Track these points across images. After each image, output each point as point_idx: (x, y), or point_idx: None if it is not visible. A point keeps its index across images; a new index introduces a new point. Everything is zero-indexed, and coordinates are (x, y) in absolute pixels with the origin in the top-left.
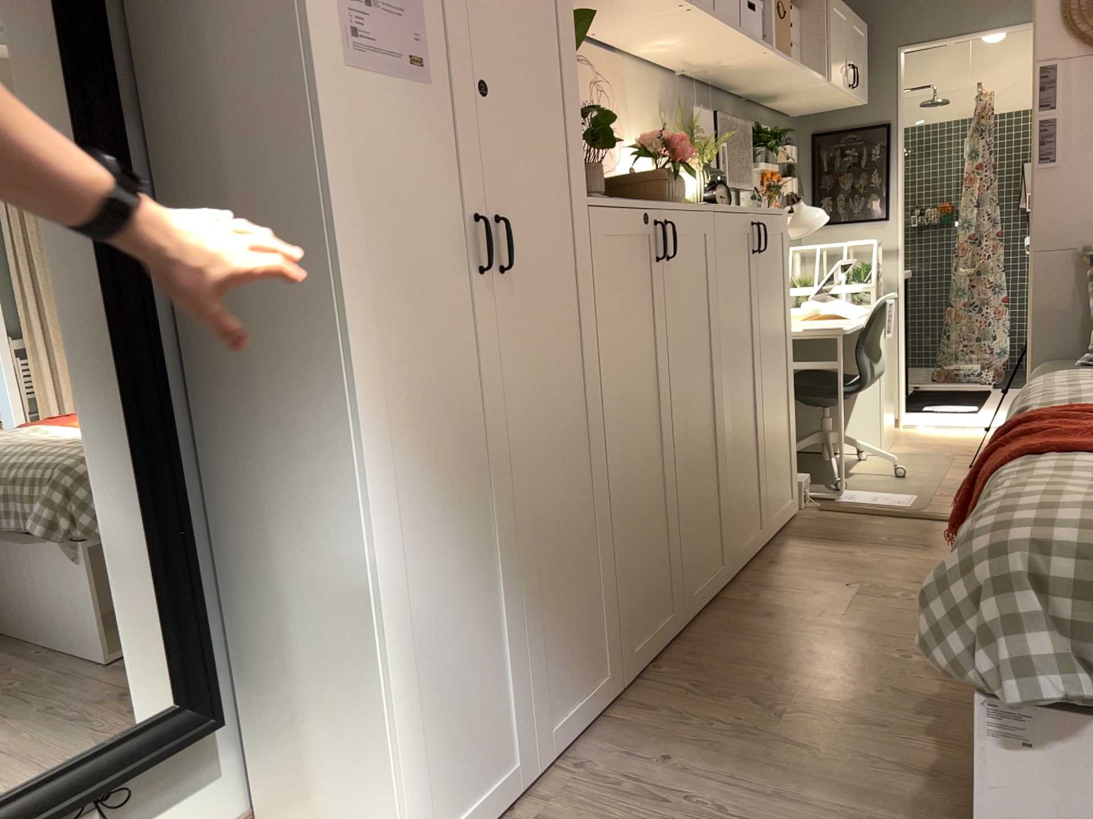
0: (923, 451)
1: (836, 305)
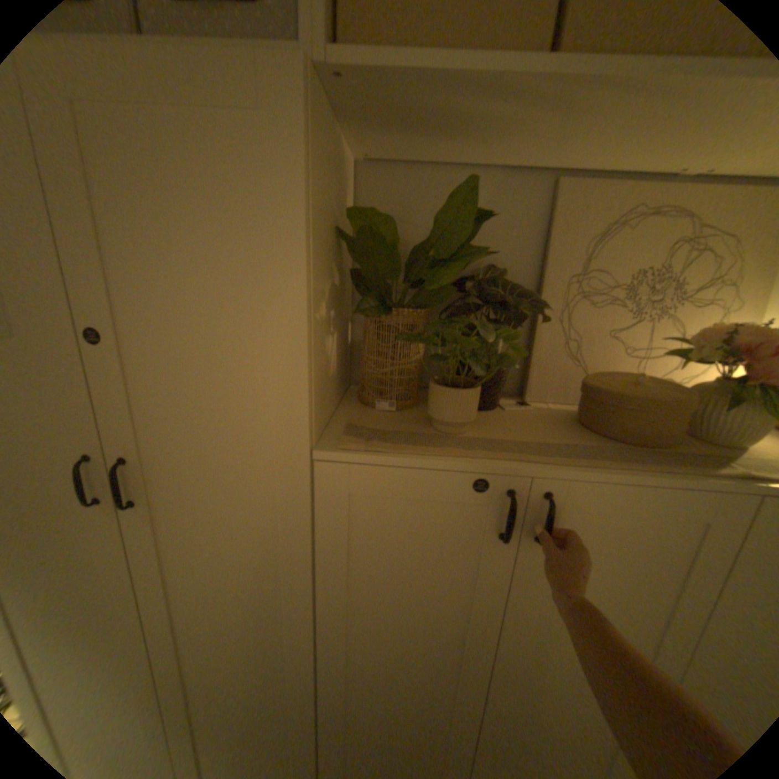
0: None
1: None
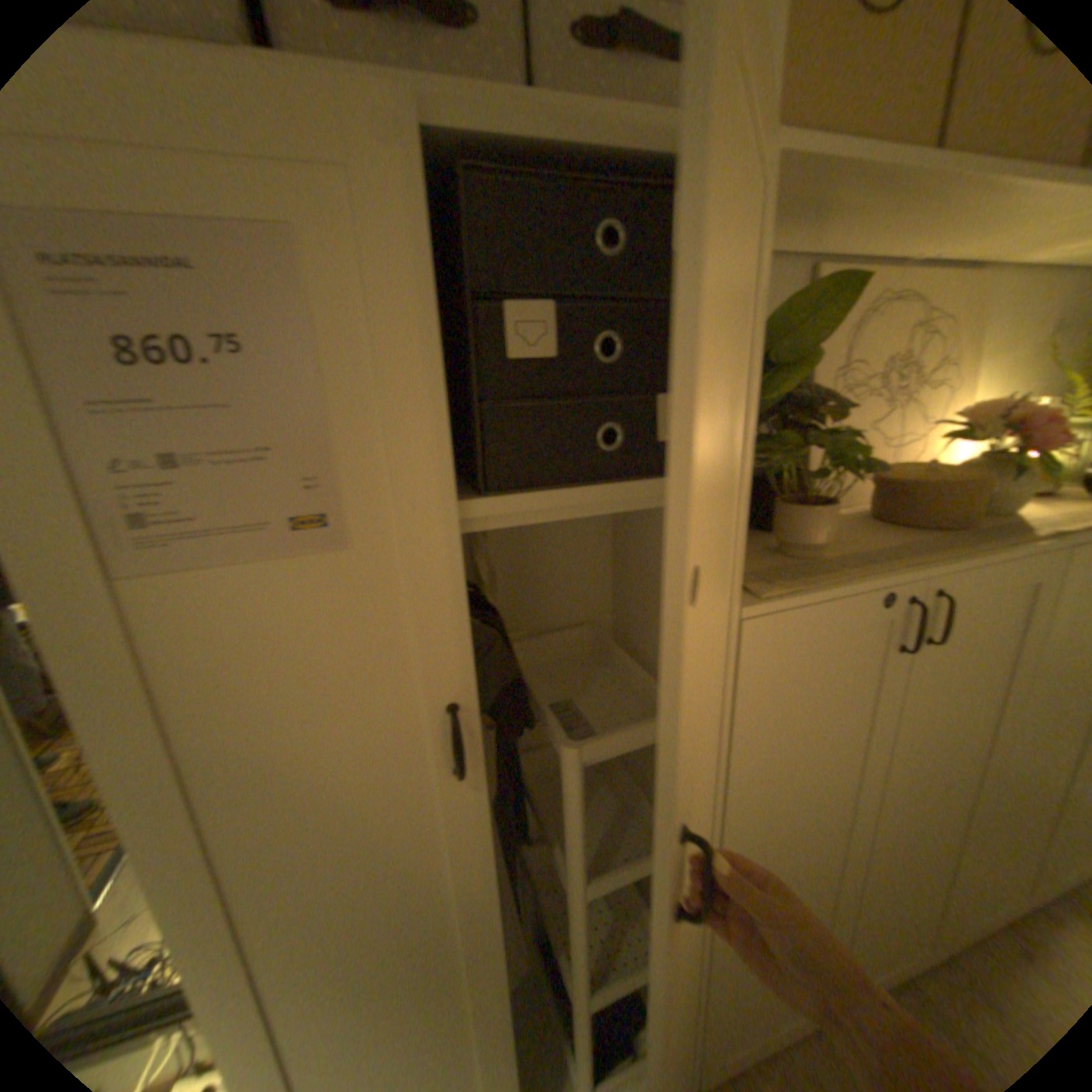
0: None
1: None
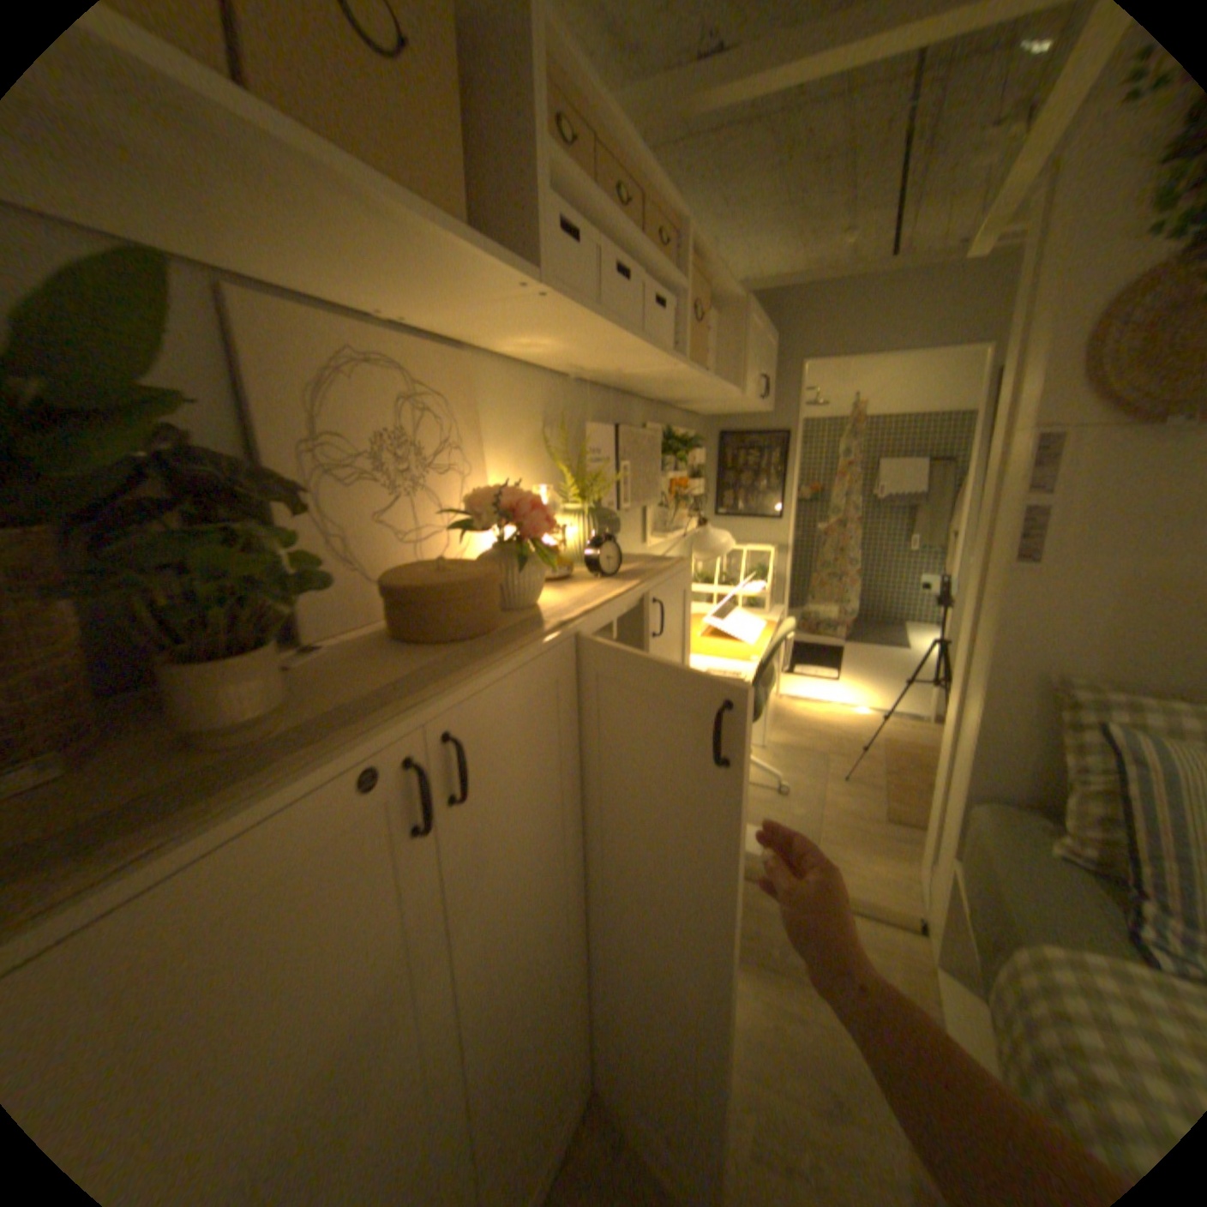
0: (799, 743)
1: (735, 621)
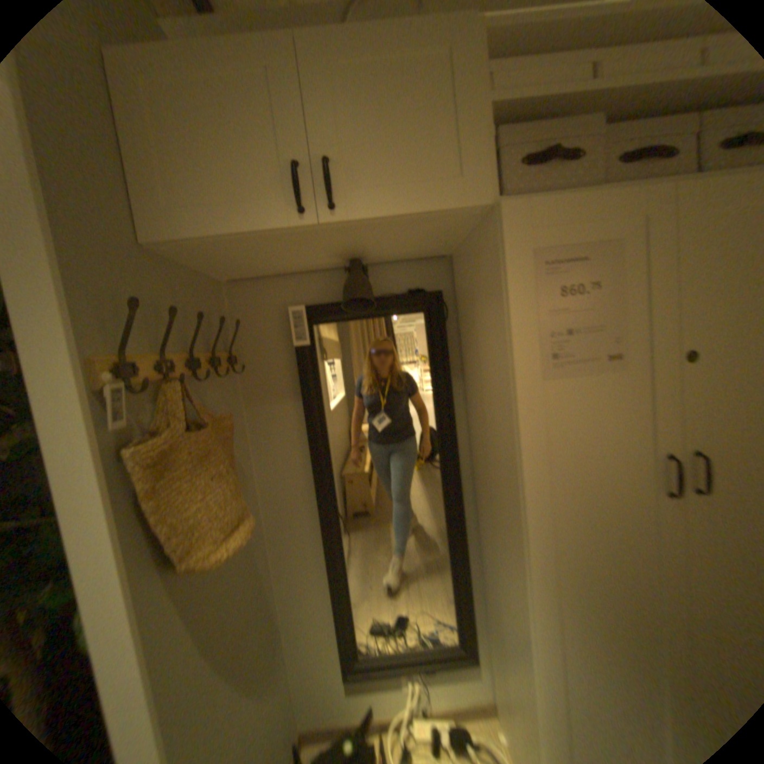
0: None
1: None
